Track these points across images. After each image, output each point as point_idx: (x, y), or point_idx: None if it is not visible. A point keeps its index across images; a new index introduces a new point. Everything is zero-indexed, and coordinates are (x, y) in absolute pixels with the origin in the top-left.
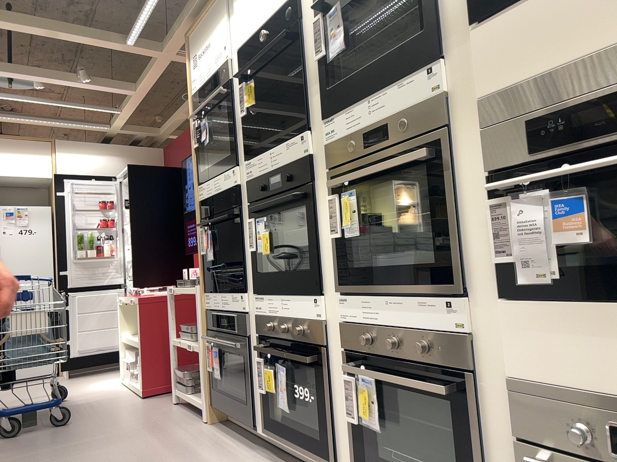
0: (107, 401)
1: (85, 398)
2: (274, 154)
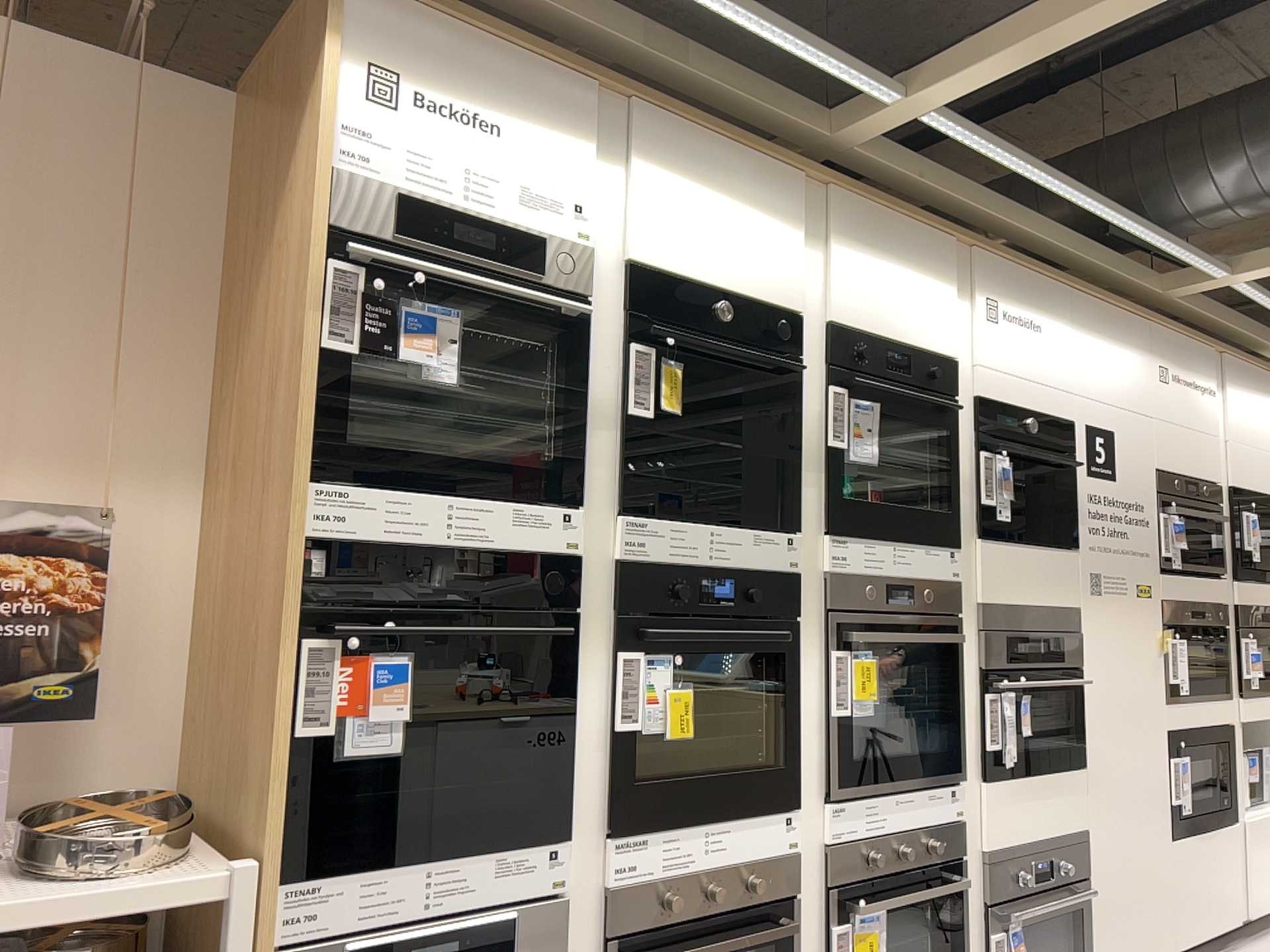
0: None
1: None
2: (720, 537)
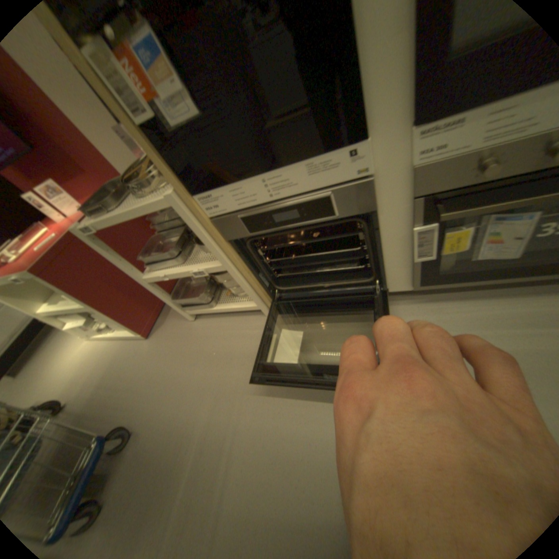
0: (114, 370)
1: (82, 386)
2: None
